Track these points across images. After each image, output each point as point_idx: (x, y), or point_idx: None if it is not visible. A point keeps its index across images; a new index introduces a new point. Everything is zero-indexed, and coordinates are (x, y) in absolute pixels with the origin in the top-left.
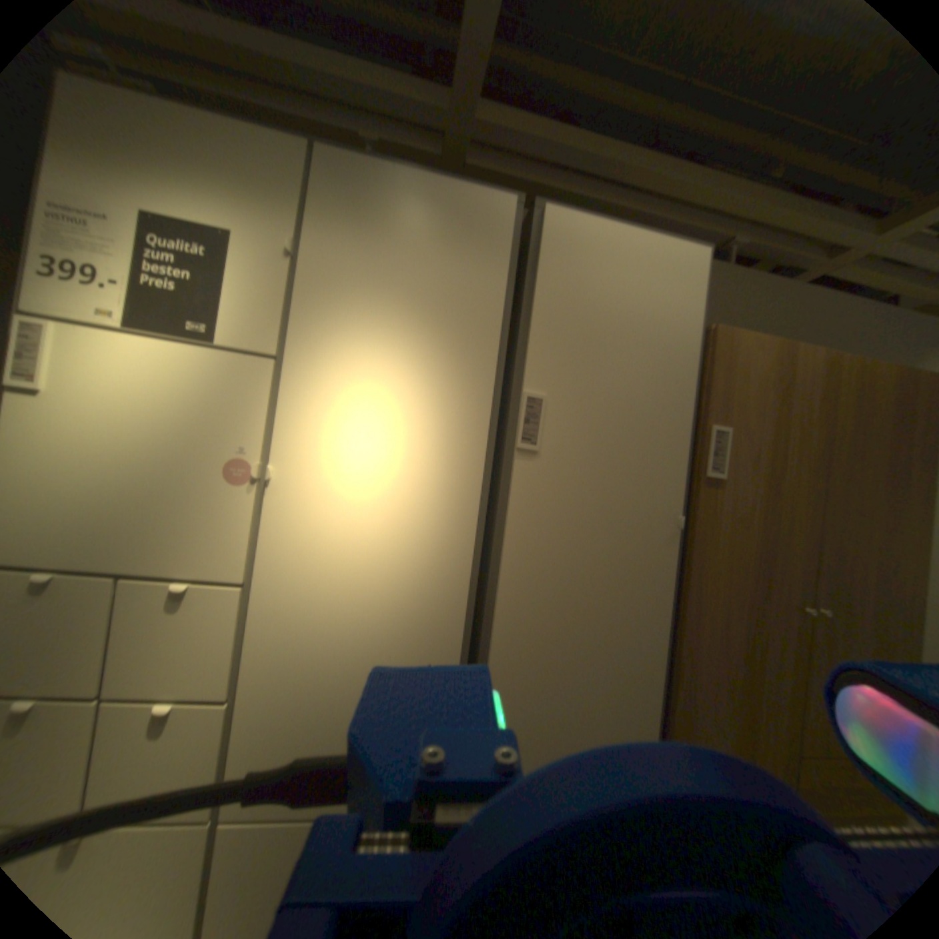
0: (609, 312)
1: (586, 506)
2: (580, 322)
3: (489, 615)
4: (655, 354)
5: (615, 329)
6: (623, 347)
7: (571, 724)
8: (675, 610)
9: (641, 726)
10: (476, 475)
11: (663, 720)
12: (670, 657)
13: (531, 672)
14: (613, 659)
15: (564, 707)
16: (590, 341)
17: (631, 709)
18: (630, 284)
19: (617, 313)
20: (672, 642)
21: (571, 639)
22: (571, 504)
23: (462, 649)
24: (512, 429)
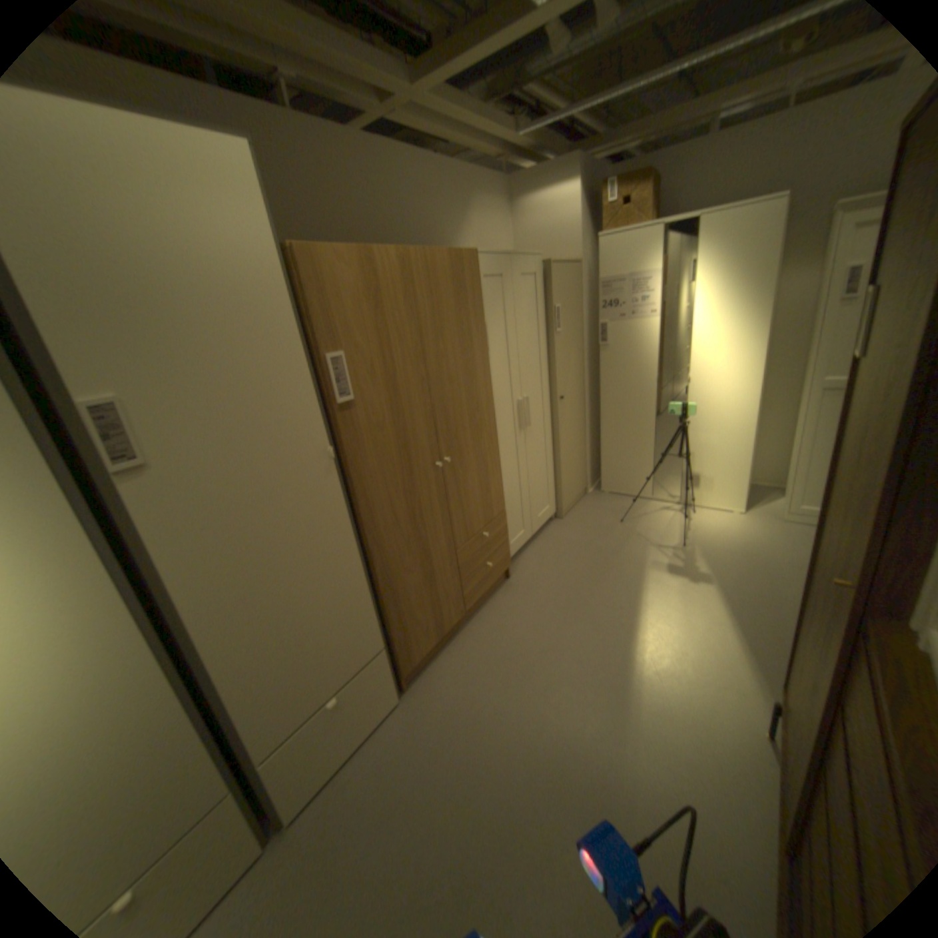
0: (150, 252)
1: (236, 484)
2: (114, 276)
3: (183, 633)
4: (237, 294)
5: (172, 275)
6: (193, 296)
7: (306, 648)
8: (353, 516)
9: (358, 607)
10: (71, 526)
11: (372, 590)
12: (361, 549)
13: (253, 643)
14: (319, 583)
15: (295, 642)
16: (143, 299)
17: (346, 604)
18: (162, 205)
19: (163, 252)
20: (359, 539)
21: (277, 595)
22: (218, 491)
23: (171, 679)
24: (91, 447)
